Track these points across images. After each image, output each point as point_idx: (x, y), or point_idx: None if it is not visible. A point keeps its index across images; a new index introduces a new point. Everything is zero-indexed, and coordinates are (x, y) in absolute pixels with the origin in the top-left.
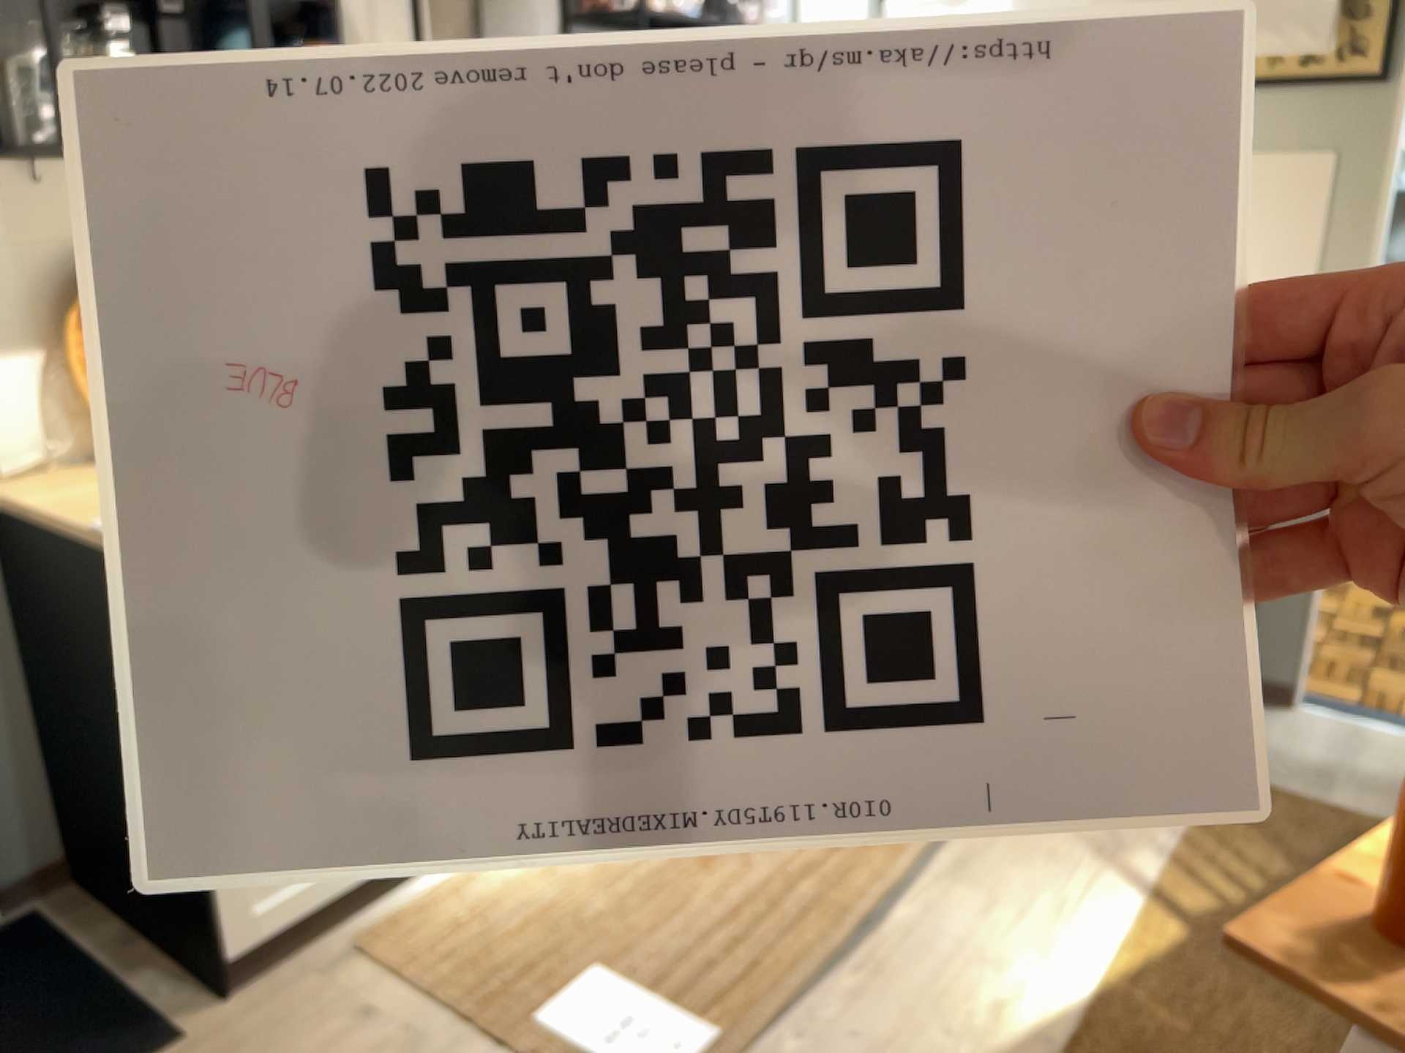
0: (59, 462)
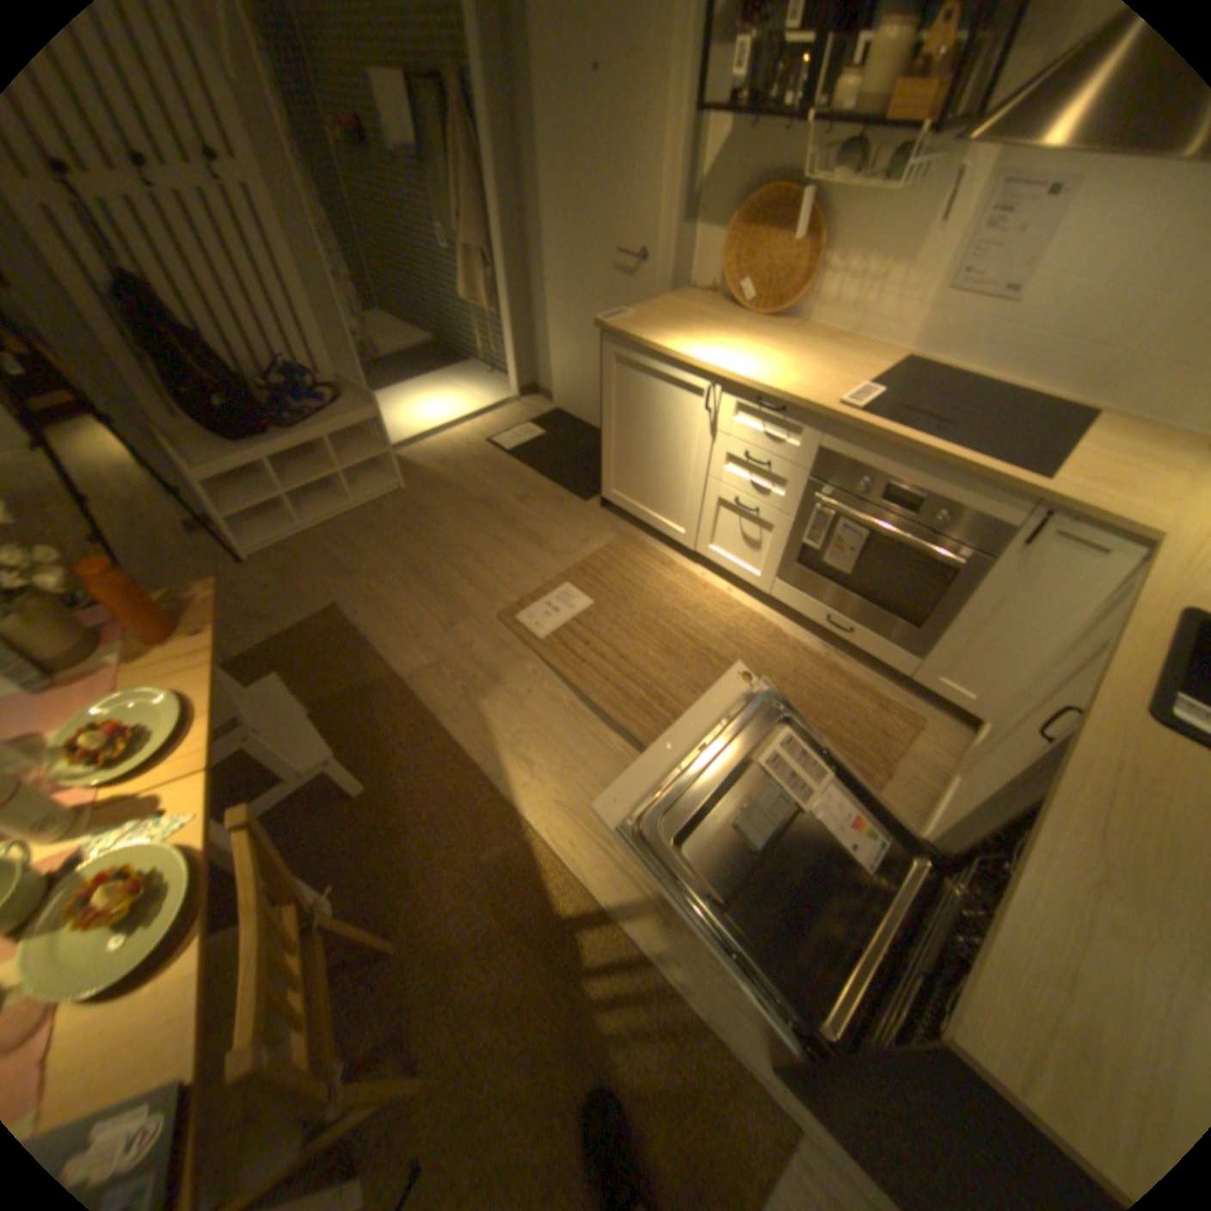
0: (722, 291)
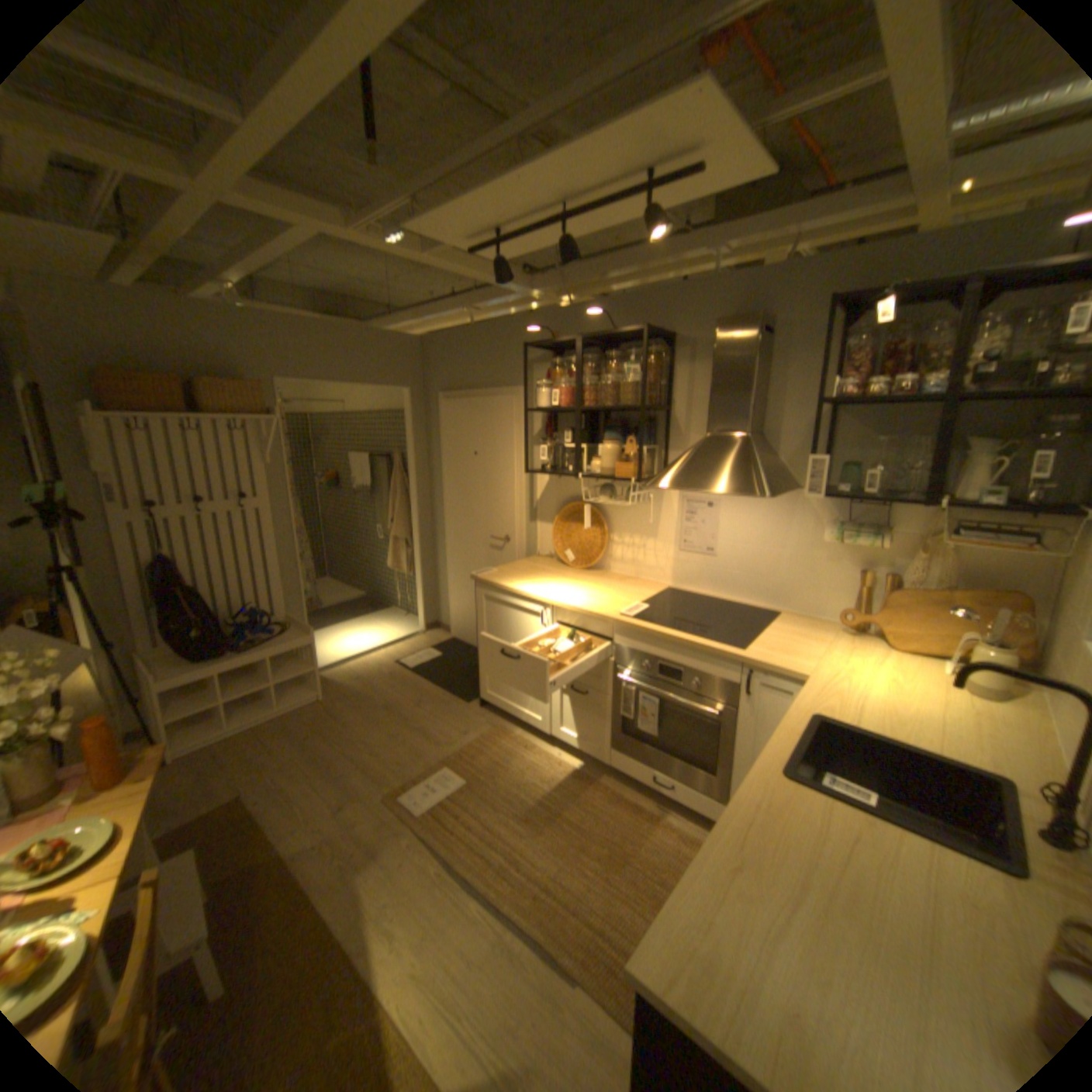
0: (555, 557)
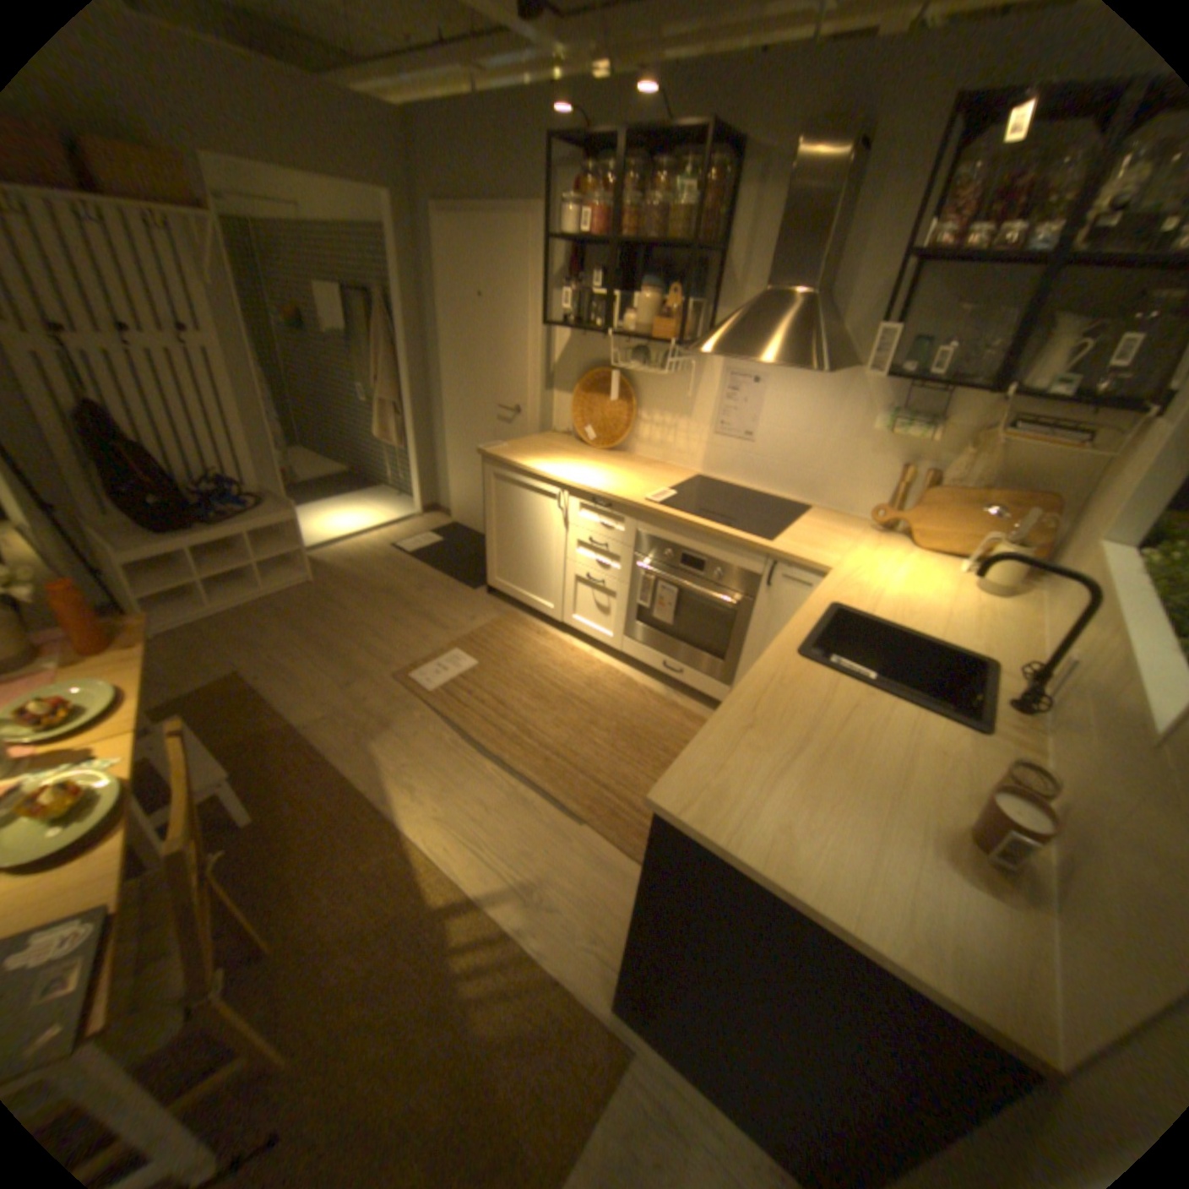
0: (574, 435)
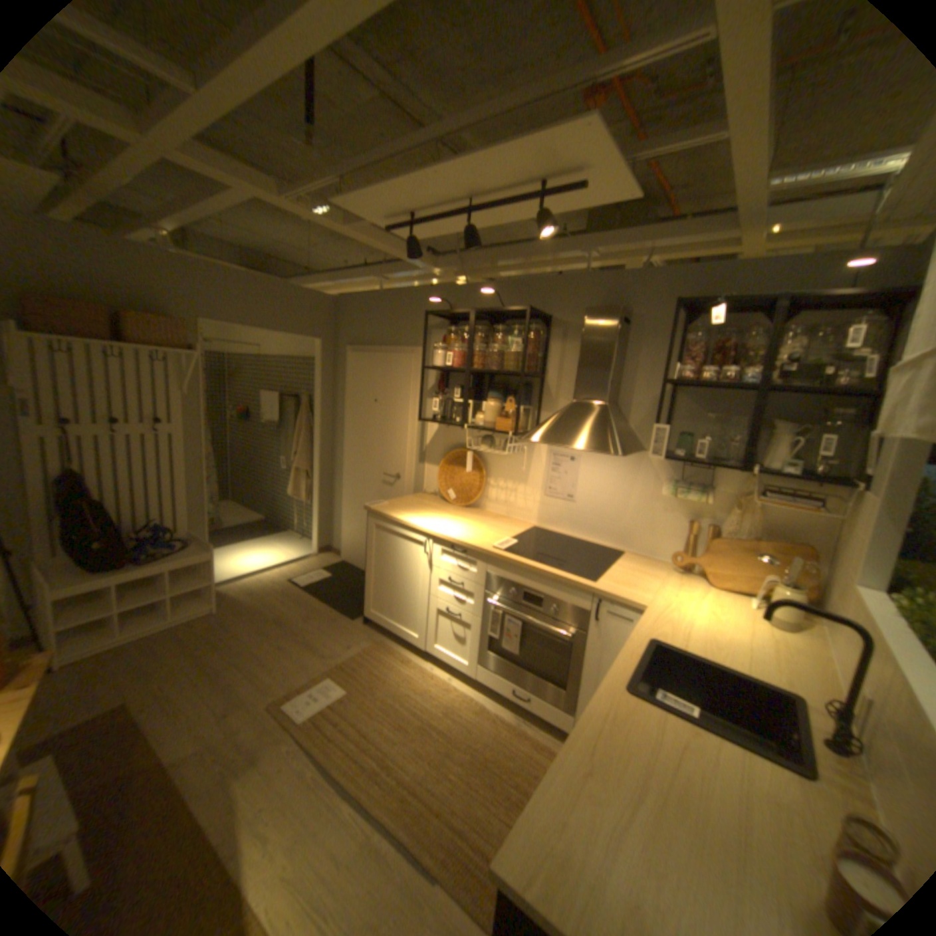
0: (438, 494)
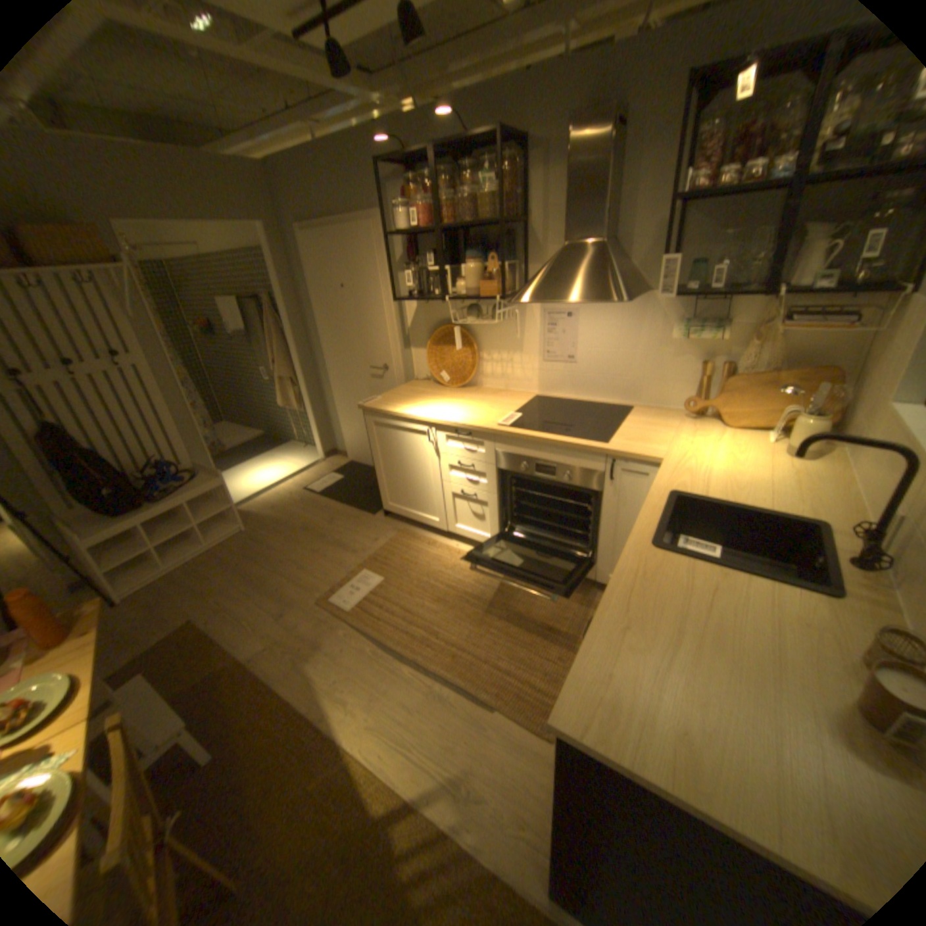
0: (432, 379)
